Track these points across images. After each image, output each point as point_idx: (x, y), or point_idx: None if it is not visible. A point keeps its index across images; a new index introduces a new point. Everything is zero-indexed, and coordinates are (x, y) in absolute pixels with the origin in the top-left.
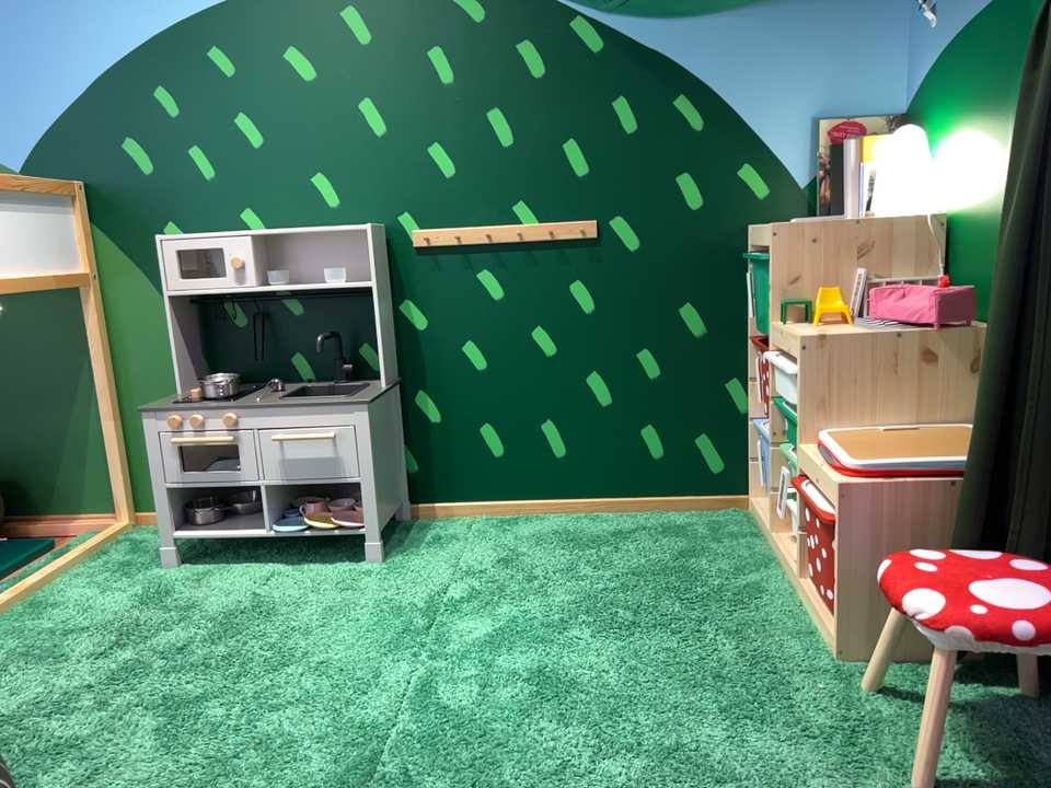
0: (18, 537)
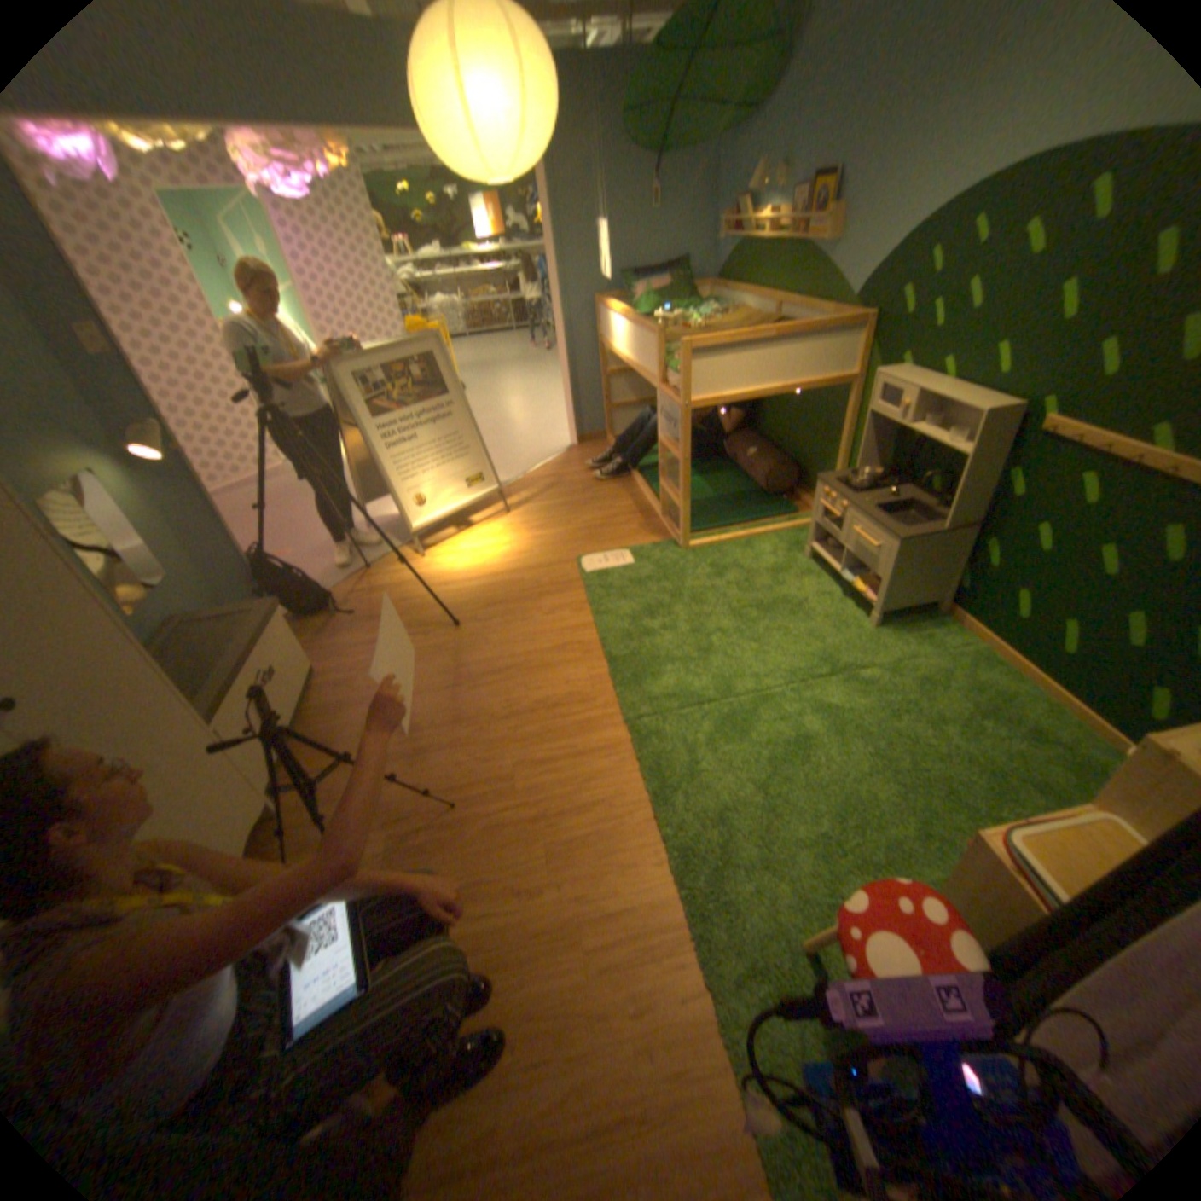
0: (794, 500)
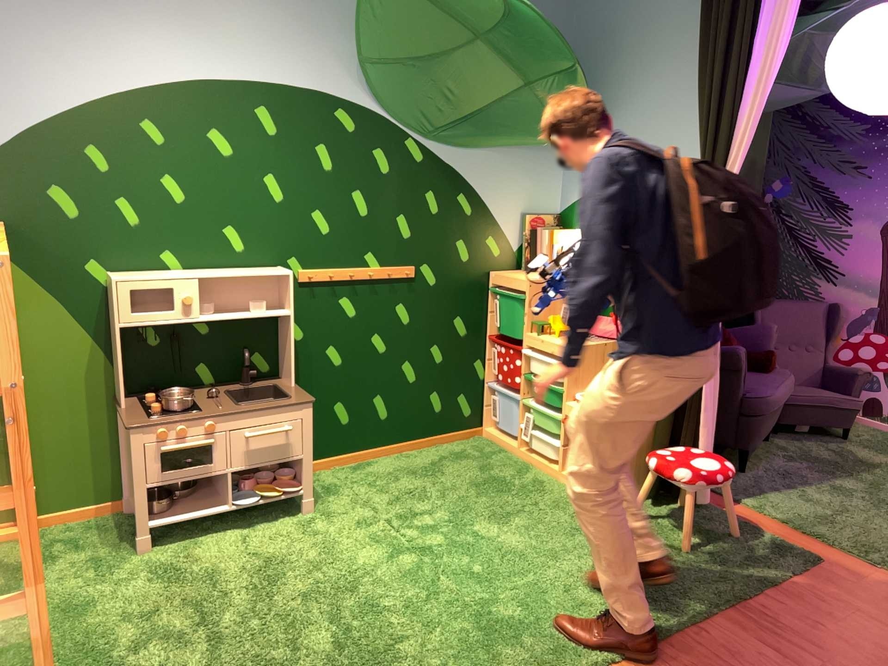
0: None
